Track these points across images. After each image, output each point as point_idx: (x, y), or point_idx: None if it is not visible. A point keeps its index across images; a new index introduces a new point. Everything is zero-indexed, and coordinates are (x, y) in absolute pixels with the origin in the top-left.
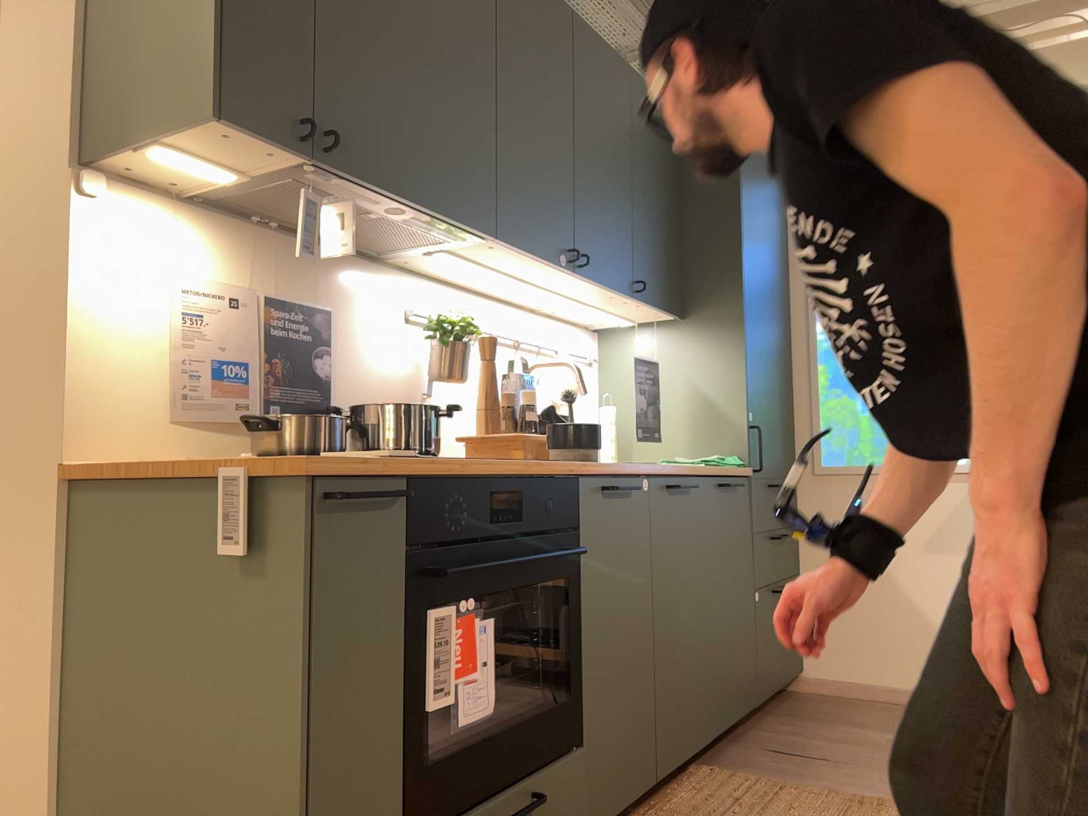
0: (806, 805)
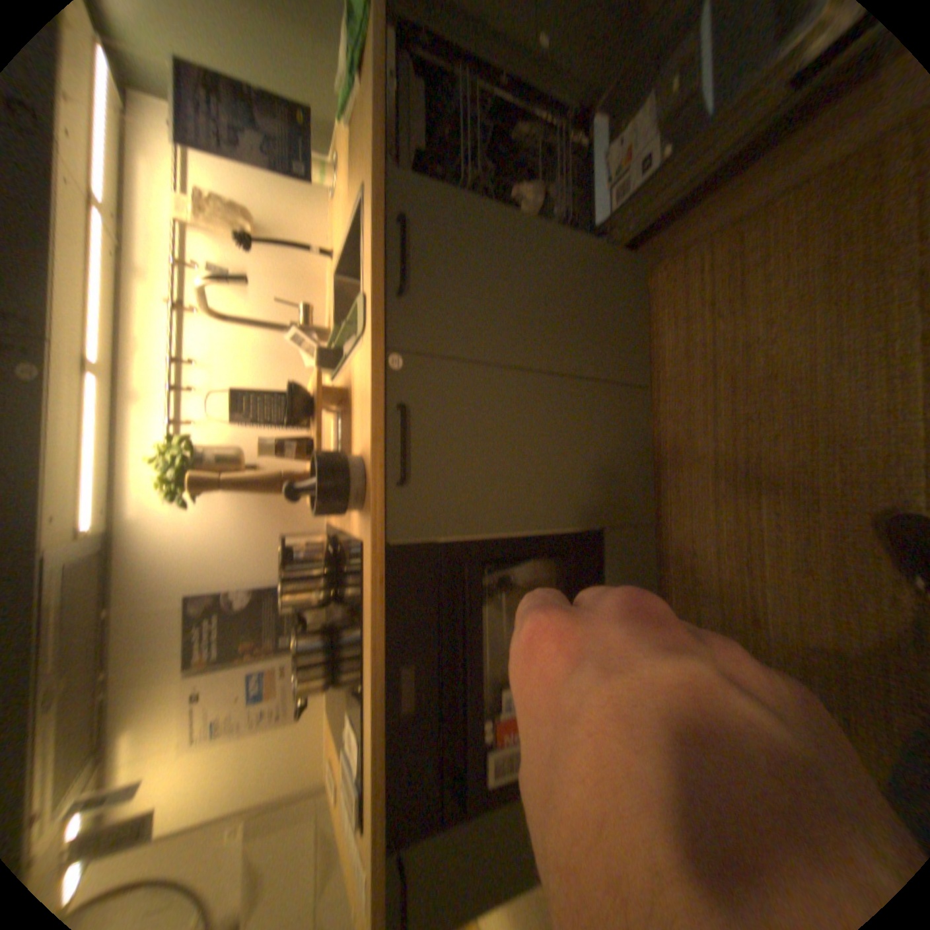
0: (778, 252)
